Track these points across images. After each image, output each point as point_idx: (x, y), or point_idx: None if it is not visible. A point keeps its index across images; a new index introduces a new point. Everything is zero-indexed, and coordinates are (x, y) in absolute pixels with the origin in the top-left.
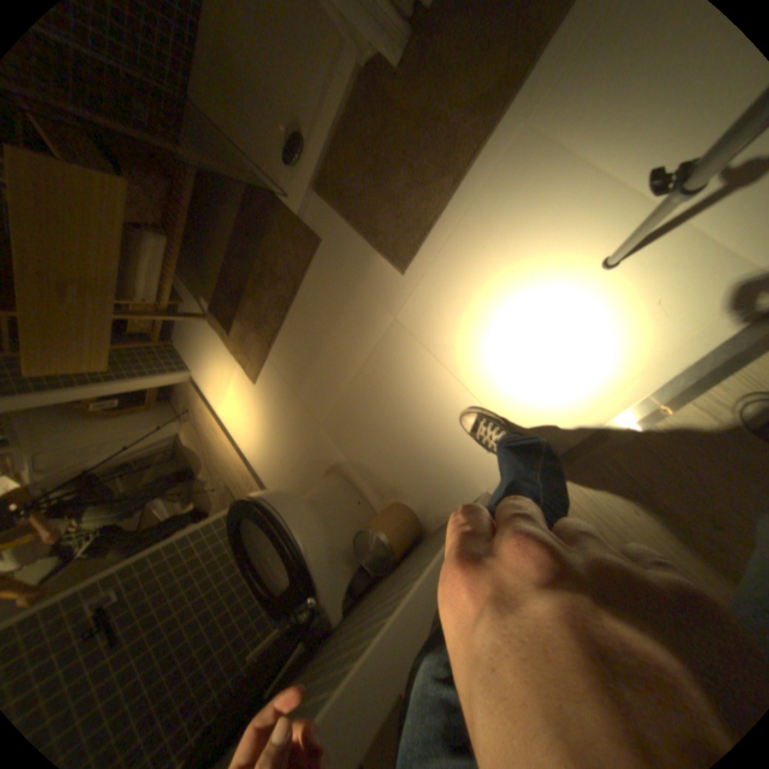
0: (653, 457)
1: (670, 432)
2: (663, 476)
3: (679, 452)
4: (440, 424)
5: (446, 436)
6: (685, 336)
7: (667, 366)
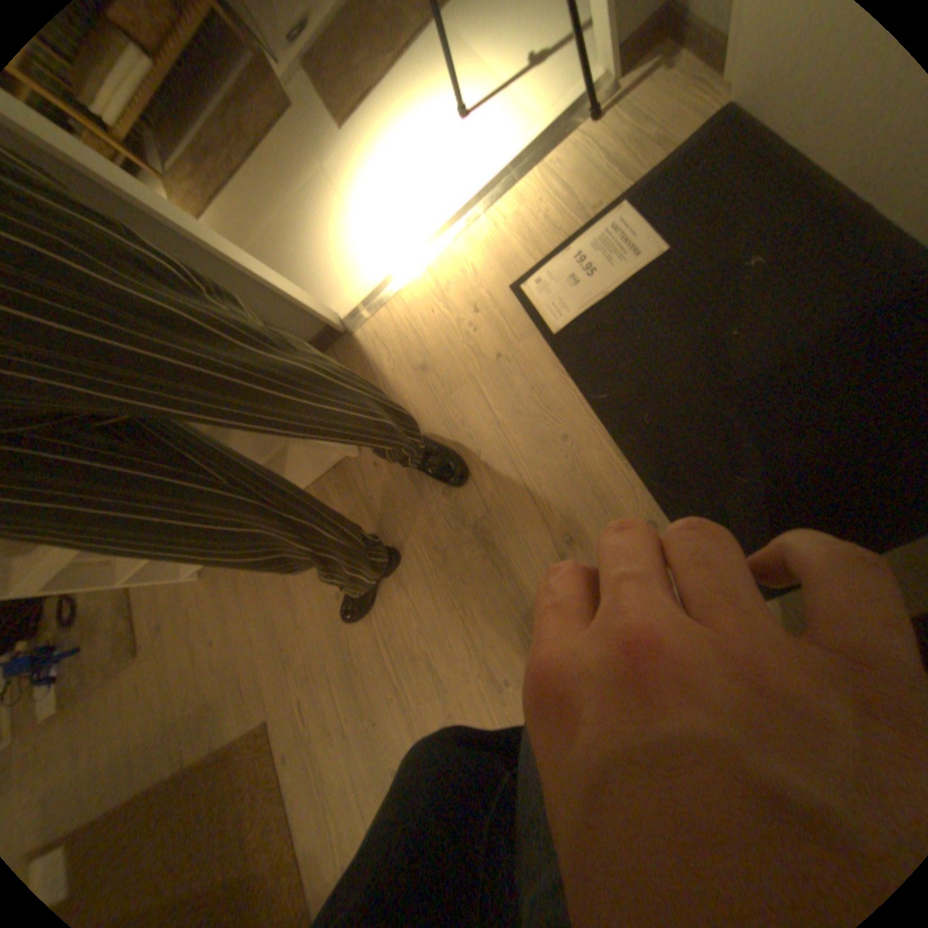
0: (454, 265)
1: (467, 244)
2: (455, 280)
3: (469, 259)
4: (322, 259)
5: (322, 269)
6: (490, 167)
7: (476, 190)
